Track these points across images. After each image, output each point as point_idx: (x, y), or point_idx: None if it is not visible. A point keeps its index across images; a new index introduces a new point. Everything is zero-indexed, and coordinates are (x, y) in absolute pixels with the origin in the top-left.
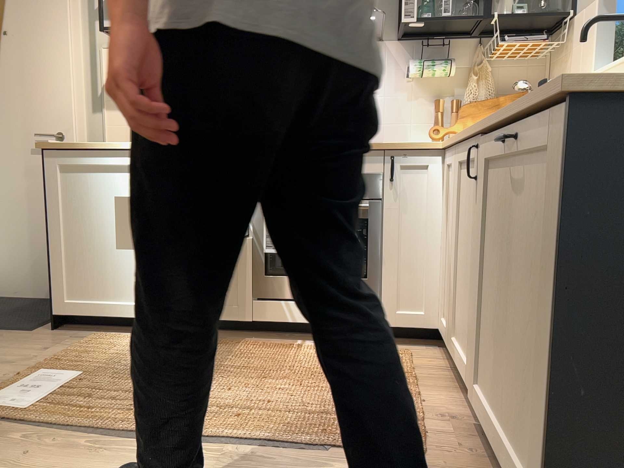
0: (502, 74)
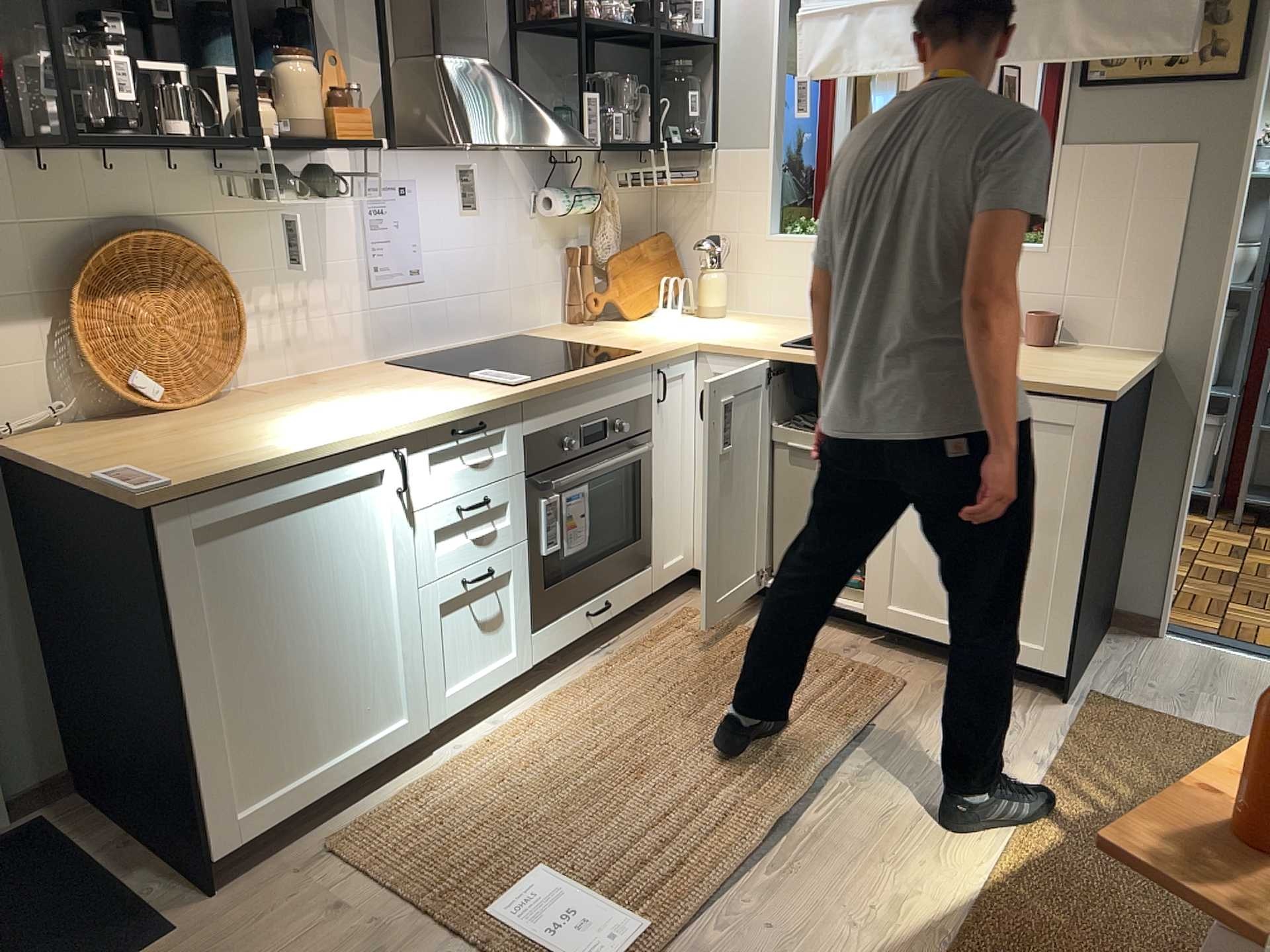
0: (622, 202)
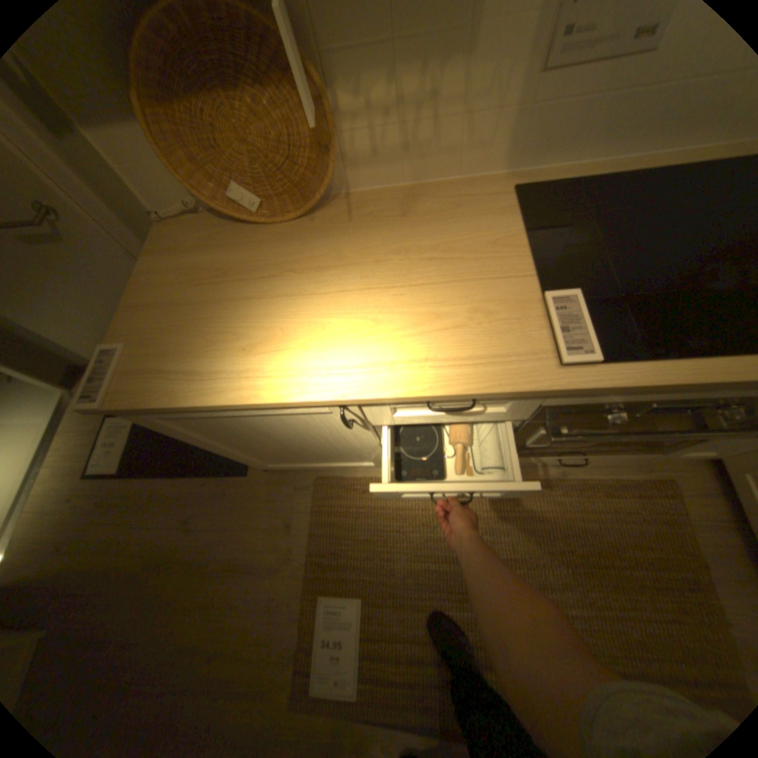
0: None
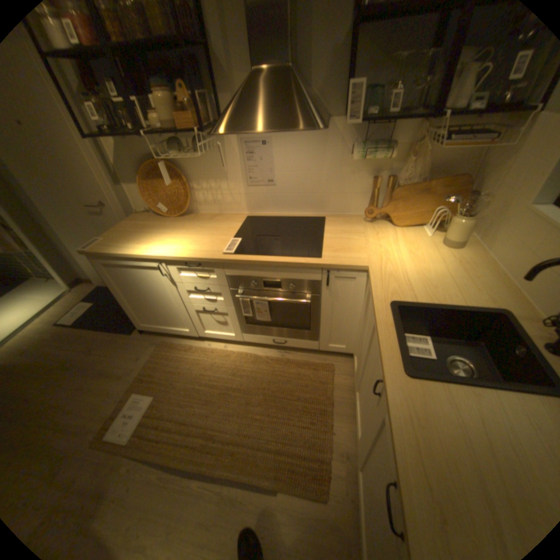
0: (444, 148)
